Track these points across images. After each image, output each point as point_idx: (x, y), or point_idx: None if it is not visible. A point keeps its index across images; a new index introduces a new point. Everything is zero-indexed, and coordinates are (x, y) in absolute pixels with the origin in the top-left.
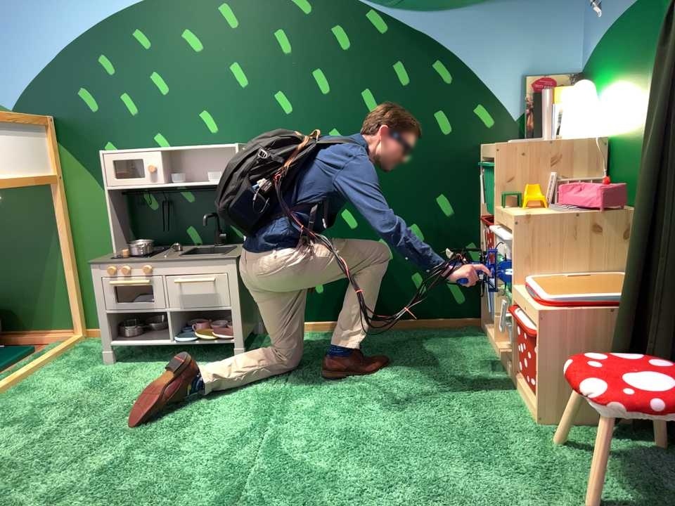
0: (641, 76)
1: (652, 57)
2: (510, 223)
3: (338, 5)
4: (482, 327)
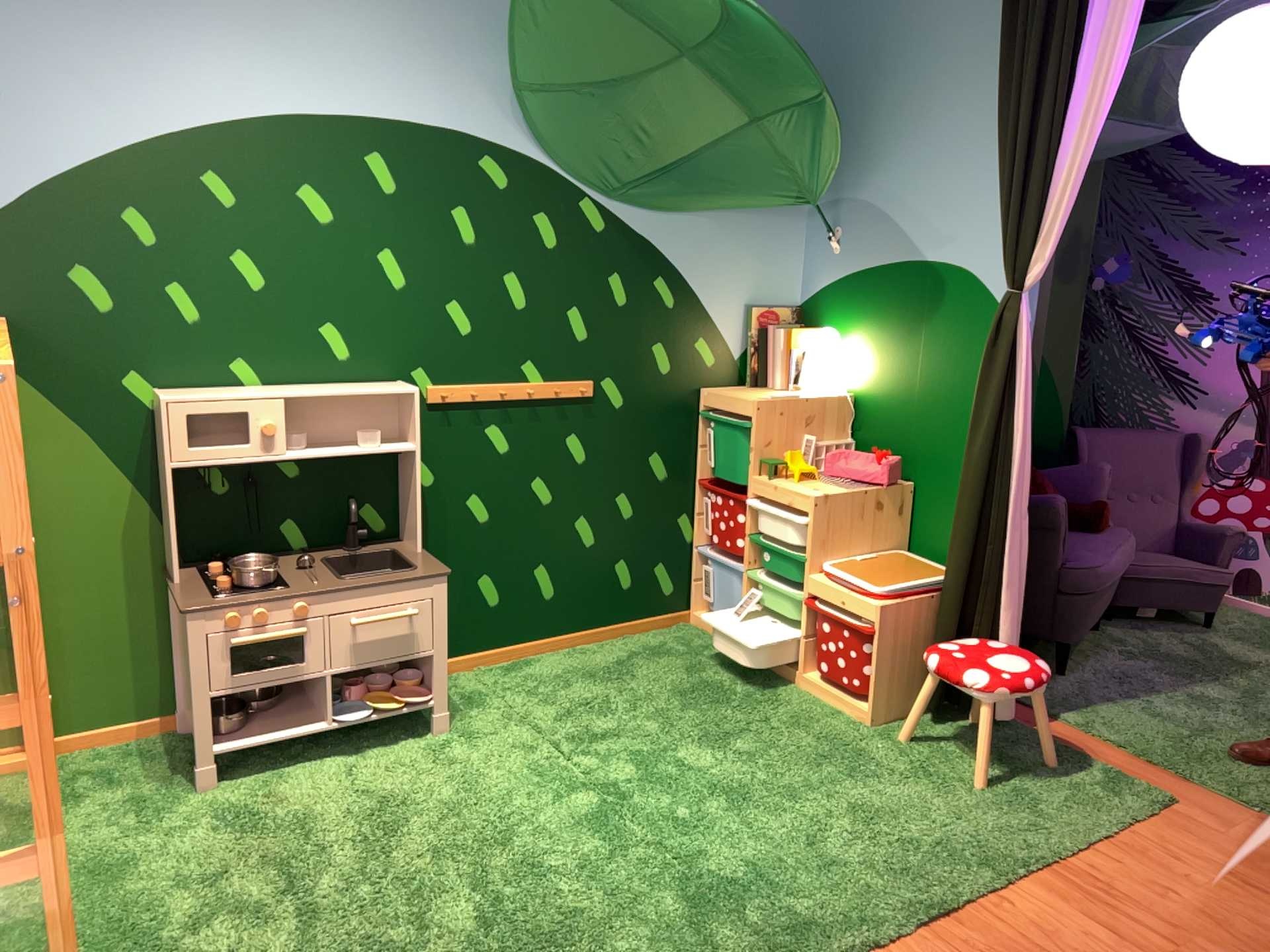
0: (901, 346)
1: (919, 332)
2: (794, 501)
3: (547, 190)
4: (692, 620)
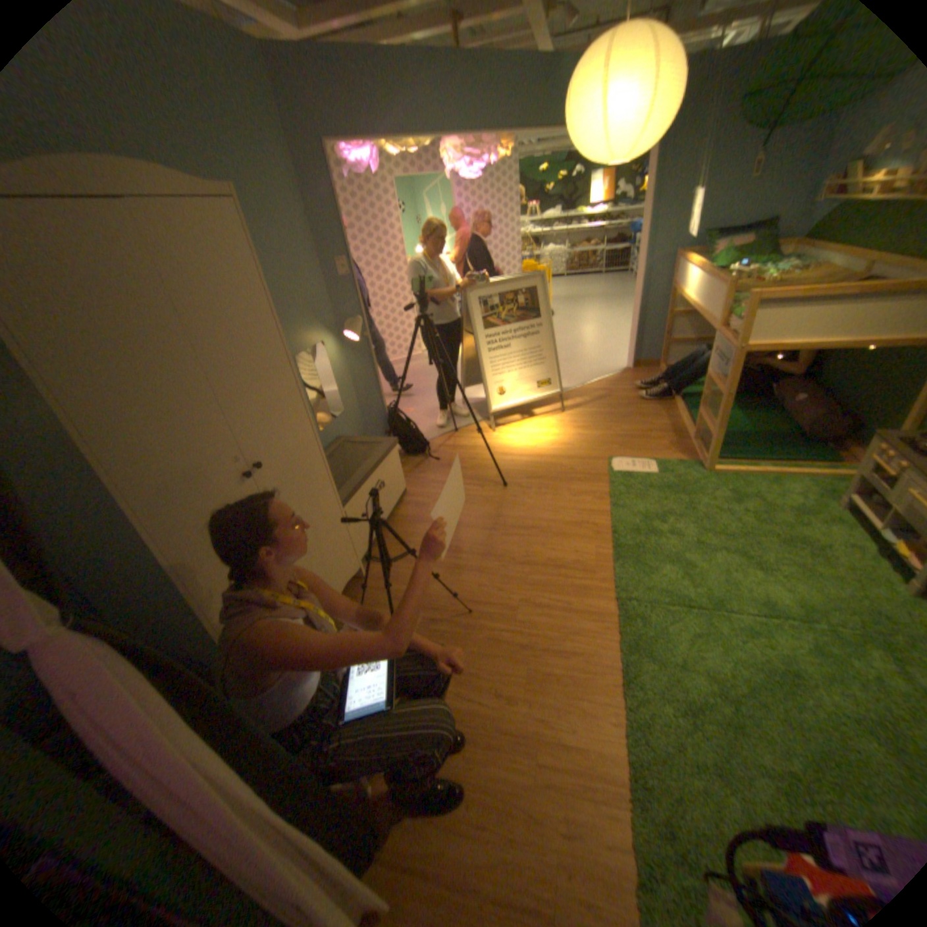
0: None
1: None
2: None
3: None
4: None
